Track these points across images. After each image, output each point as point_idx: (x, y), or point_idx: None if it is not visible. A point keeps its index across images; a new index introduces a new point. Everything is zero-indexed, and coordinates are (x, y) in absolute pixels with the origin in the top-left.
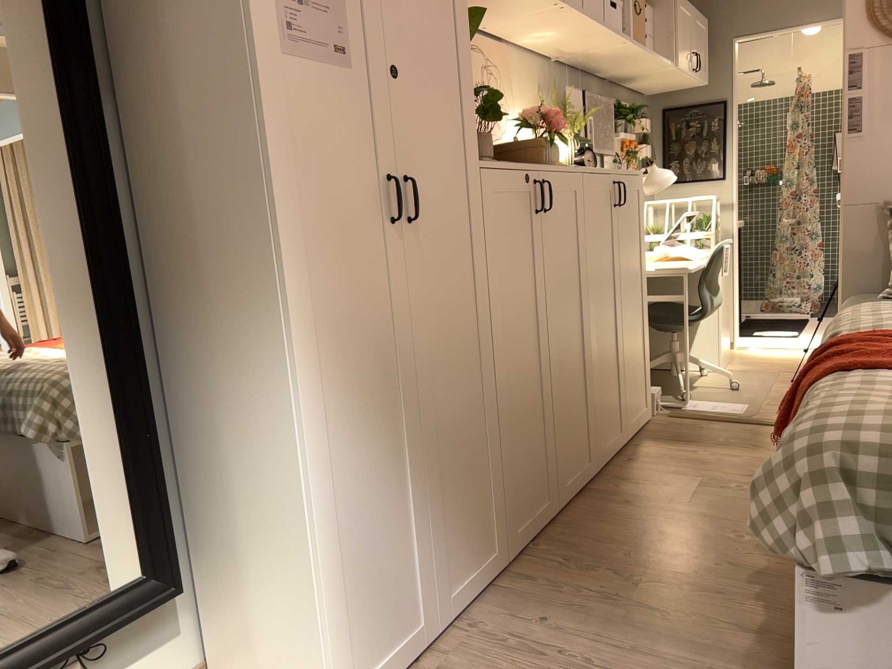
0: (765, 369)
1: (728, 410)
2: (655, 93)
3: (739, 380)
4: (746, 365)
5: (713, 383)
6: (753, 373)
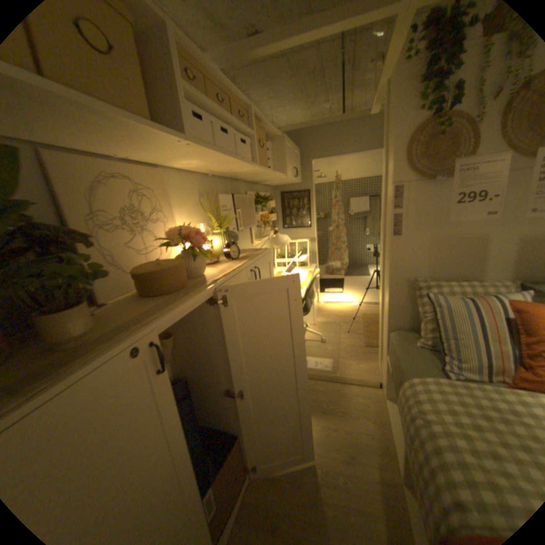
0: (334, 321)
1: (322, 366)
2: (277, 184)
3: (324, 333)
4: (325, 317)
5: (312, 336)
6: (329, 324)
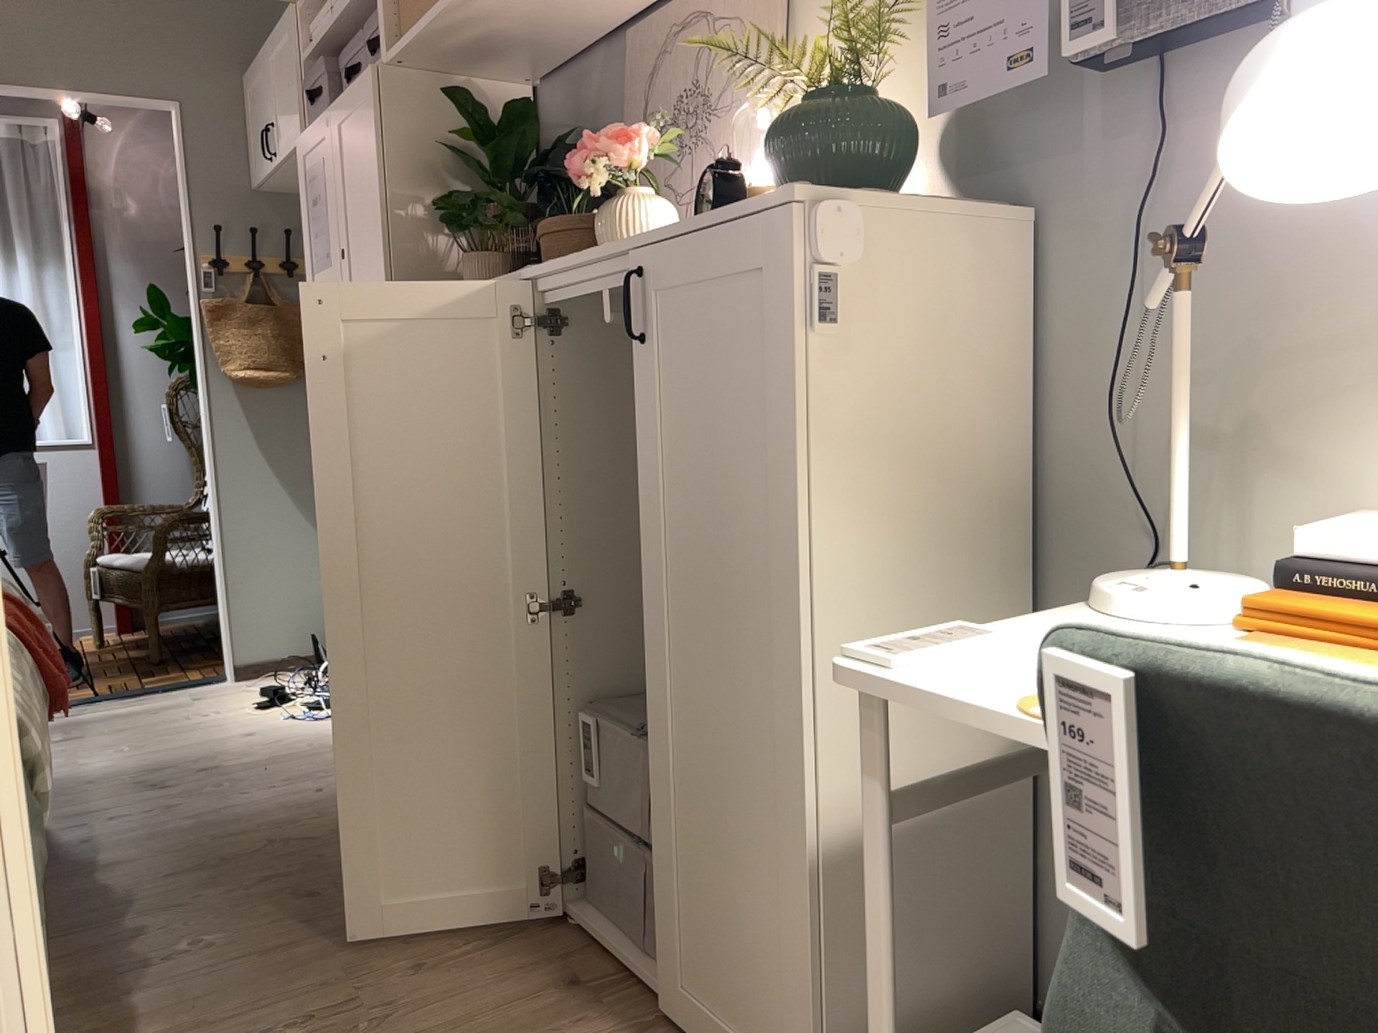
0: None
1: None
2: None
3: None
4: None
5: None
6: None
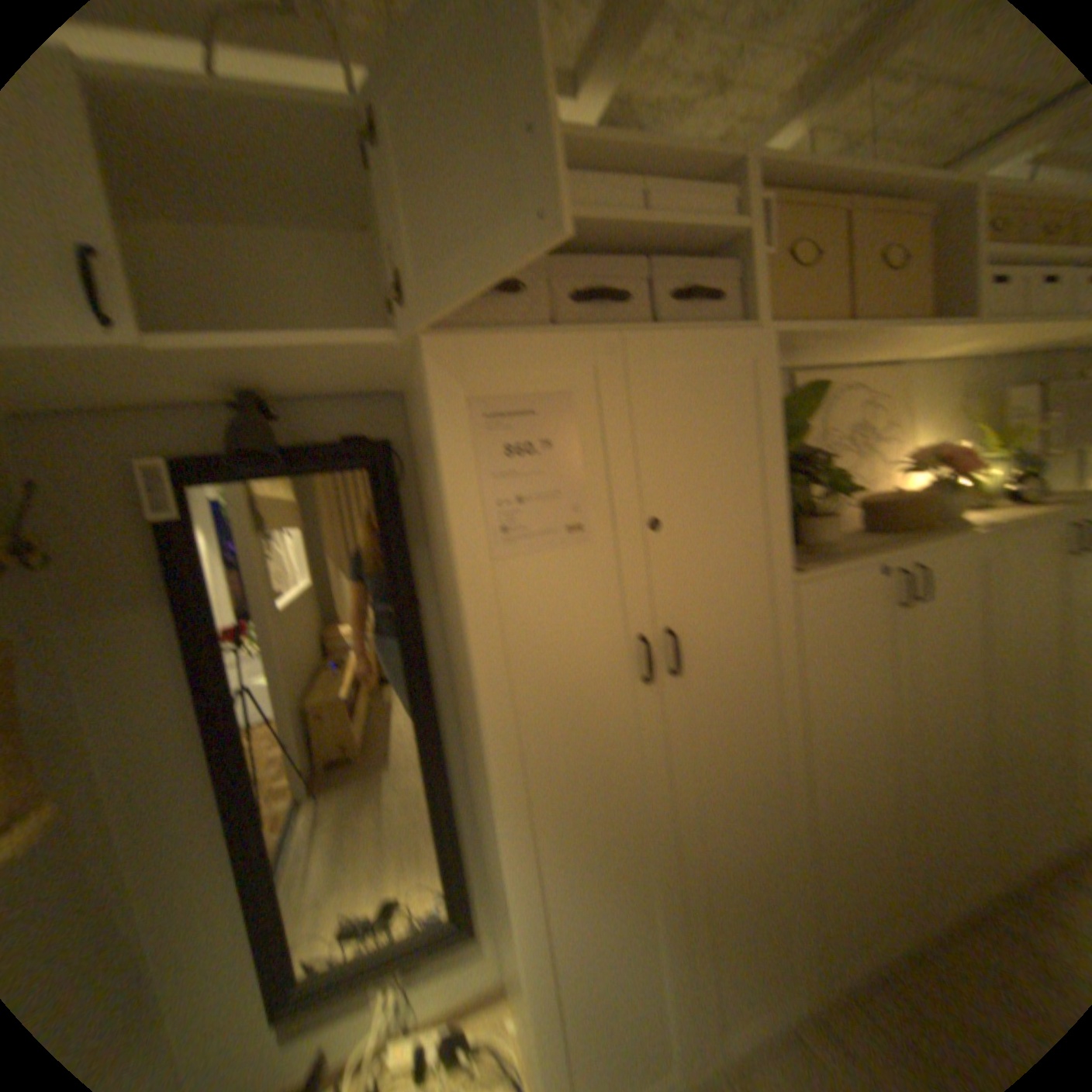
0: None
1: None
2: None
3: None
4: None
5: None
6: None
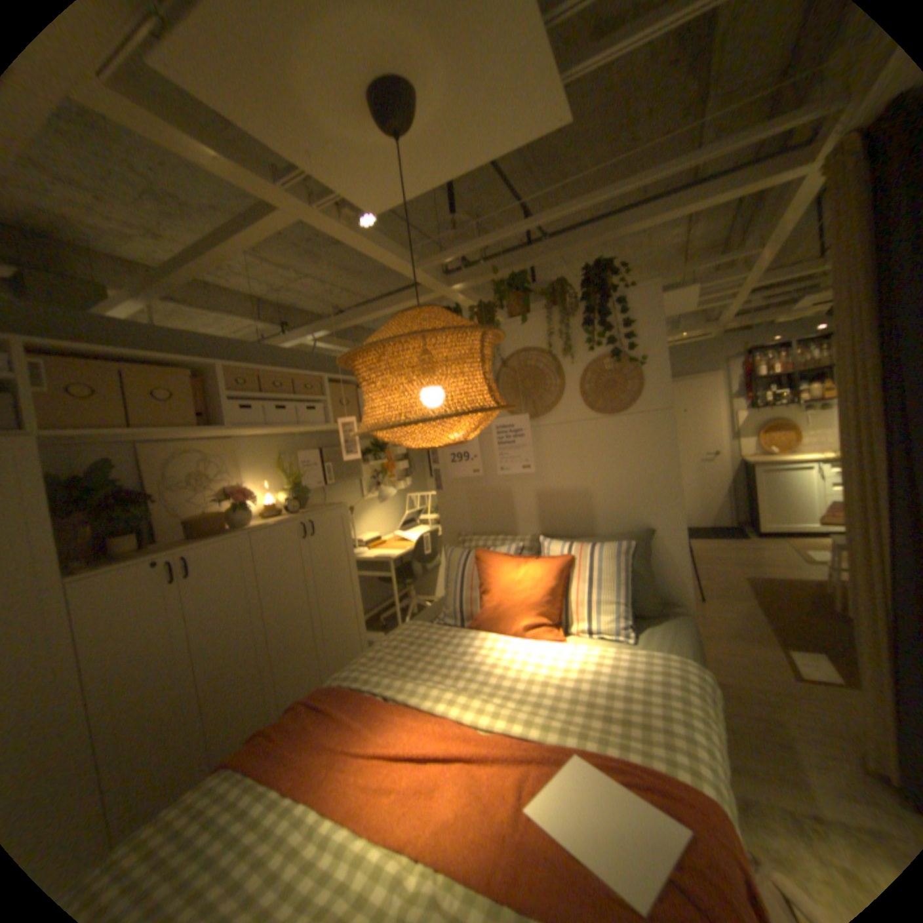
0: None
1: None
2: None
3: None
4: None
5: None
6: None
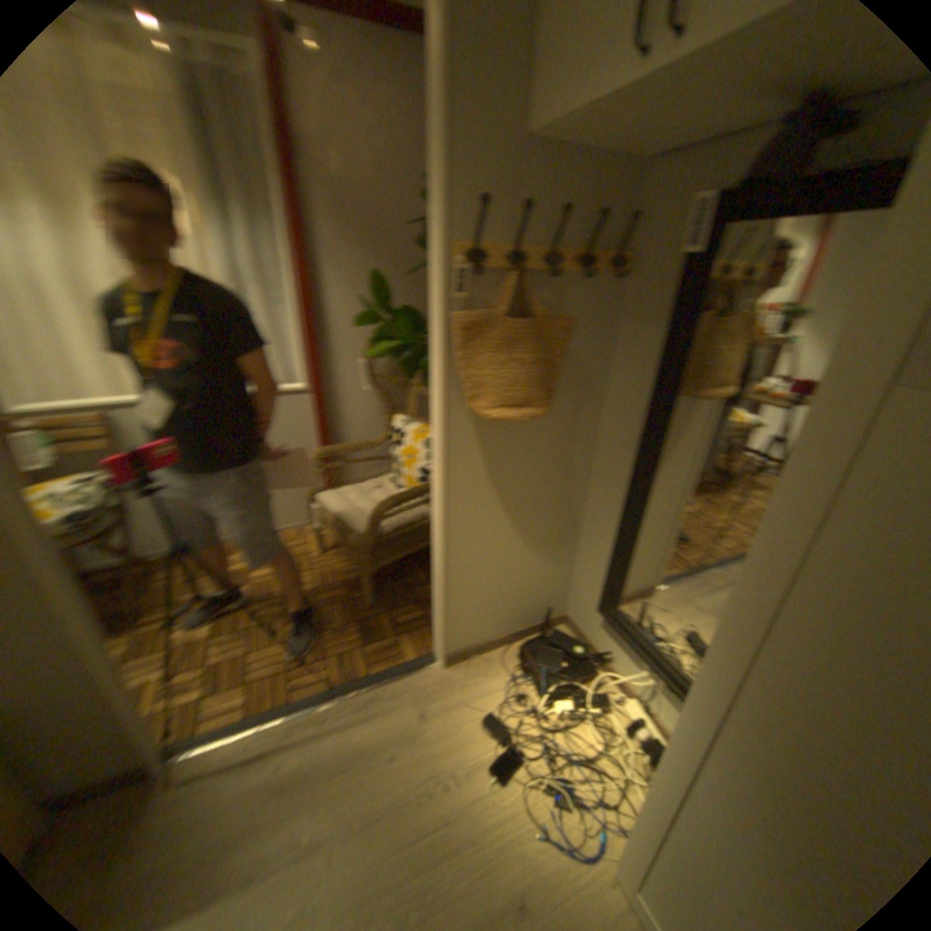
0: None
1: None
2: None
3: None
4: None
5: None
6: None
